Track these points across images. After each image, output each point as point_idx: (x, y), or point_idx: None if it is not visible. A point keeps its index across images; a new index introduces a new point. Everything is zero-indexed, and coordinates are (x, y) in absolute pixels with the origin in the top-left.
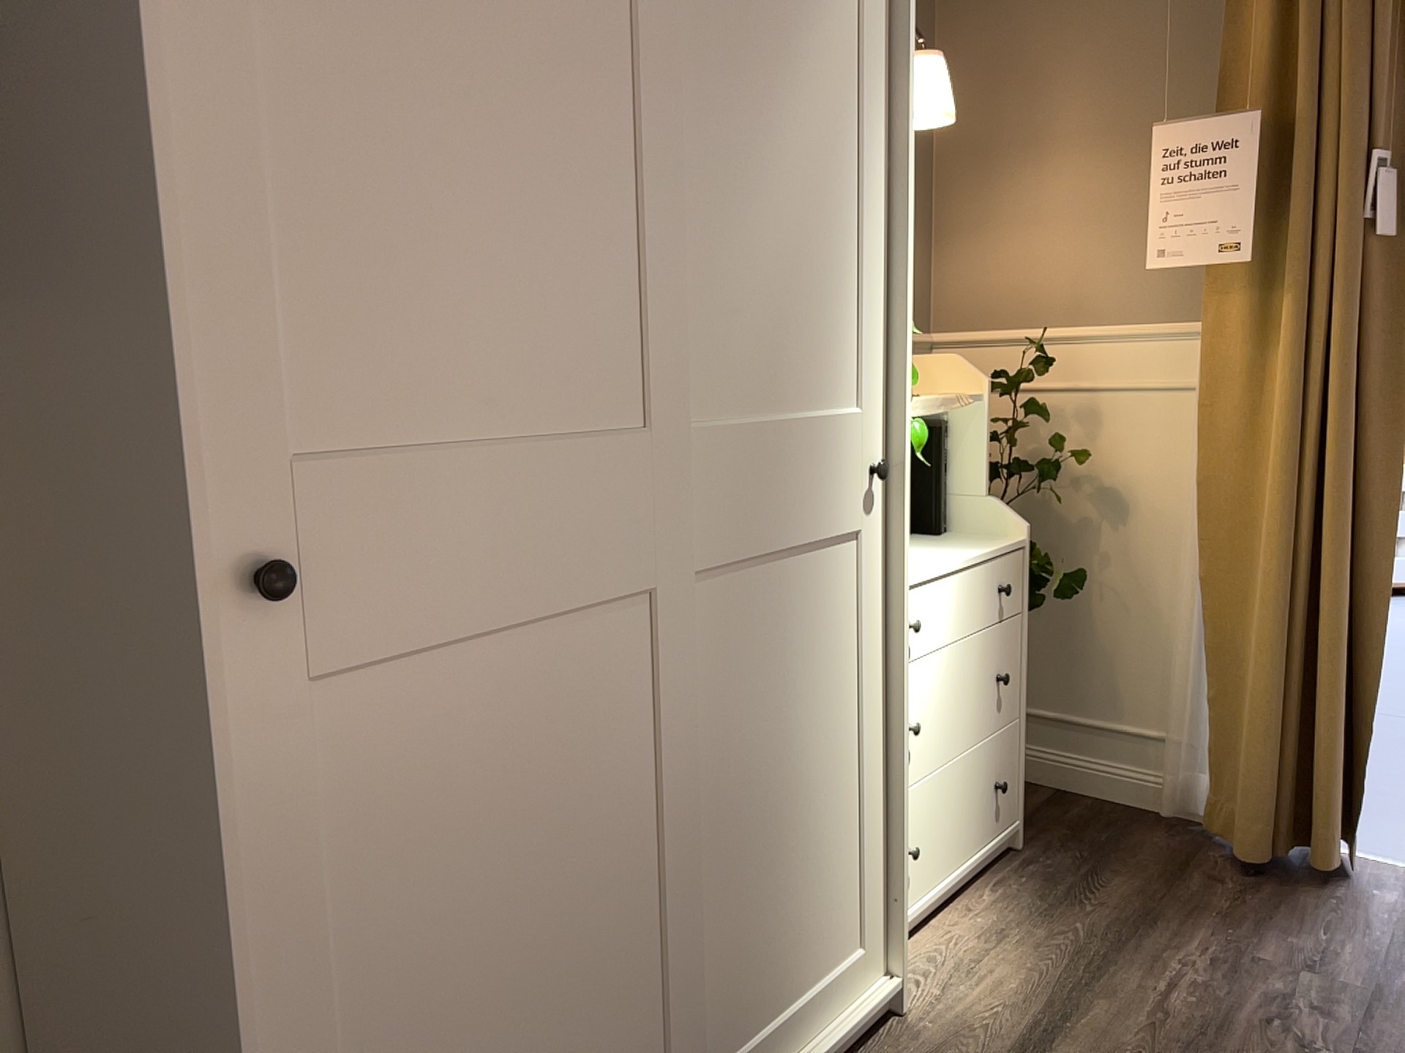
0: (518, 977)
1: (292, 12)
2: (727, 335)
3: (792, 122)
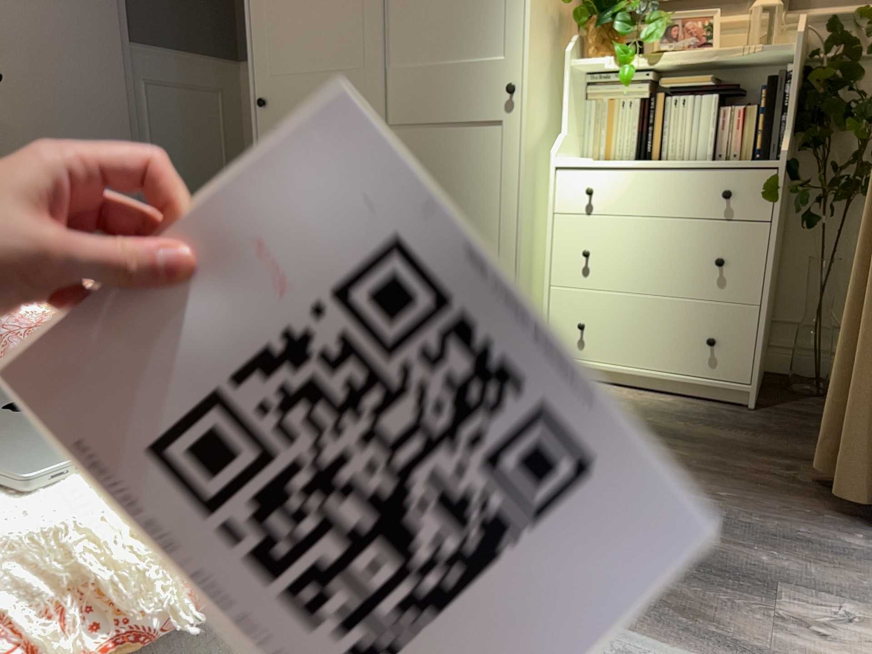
0: None
1: None
2: (416, 32)
3: None
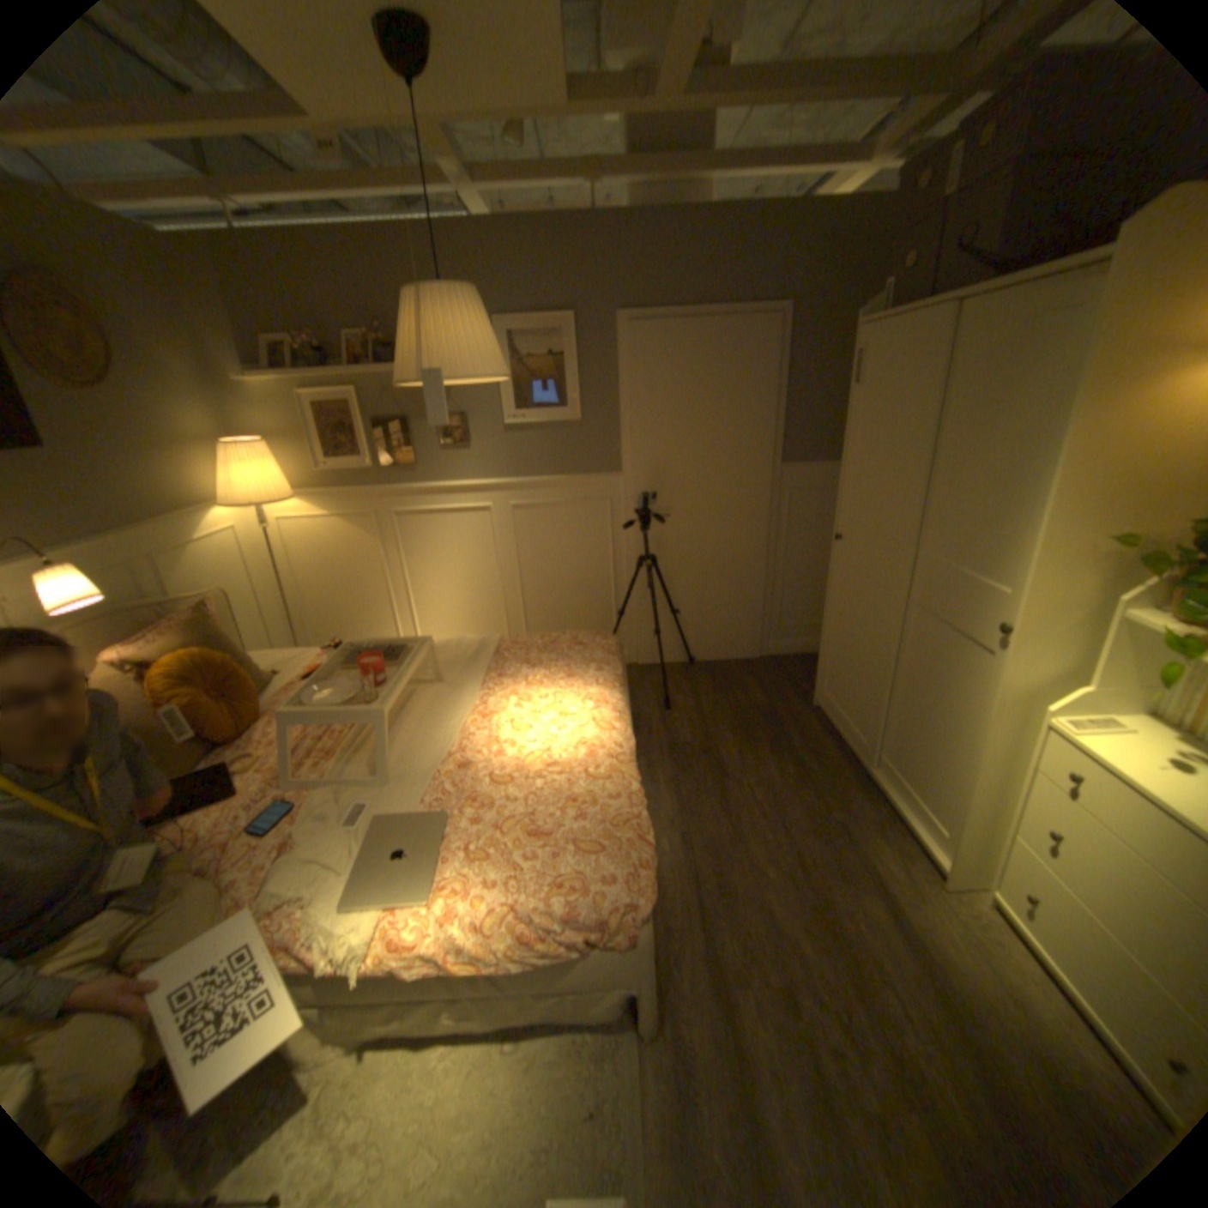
0: (853, 654)
1: (861, 437)
2: (945, 528)
3: (998, 440)
